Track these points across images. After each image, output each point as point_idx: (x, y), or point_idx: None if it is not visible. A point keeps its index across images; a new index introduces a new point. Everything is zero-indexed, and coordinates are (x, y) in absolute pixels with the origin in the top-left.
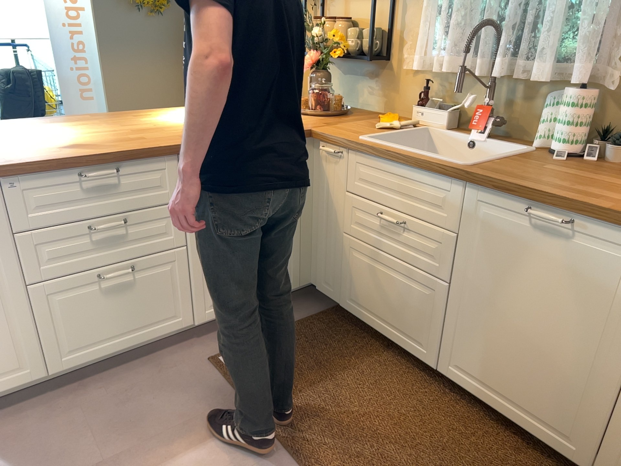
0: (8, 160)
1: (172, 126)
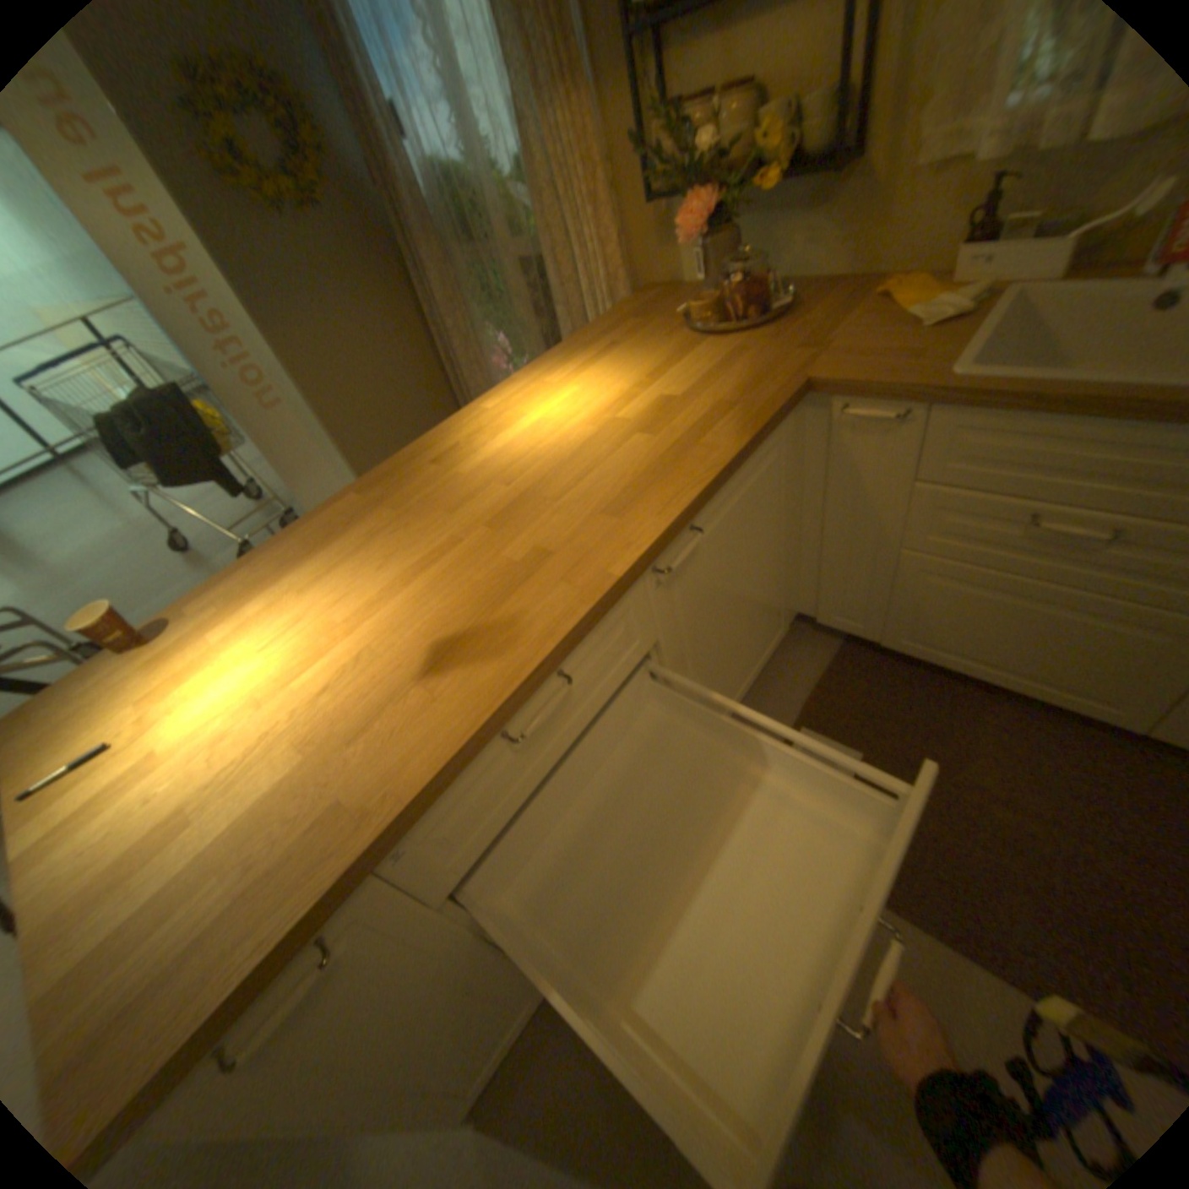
0: (350, 807)
1: (539, 470)
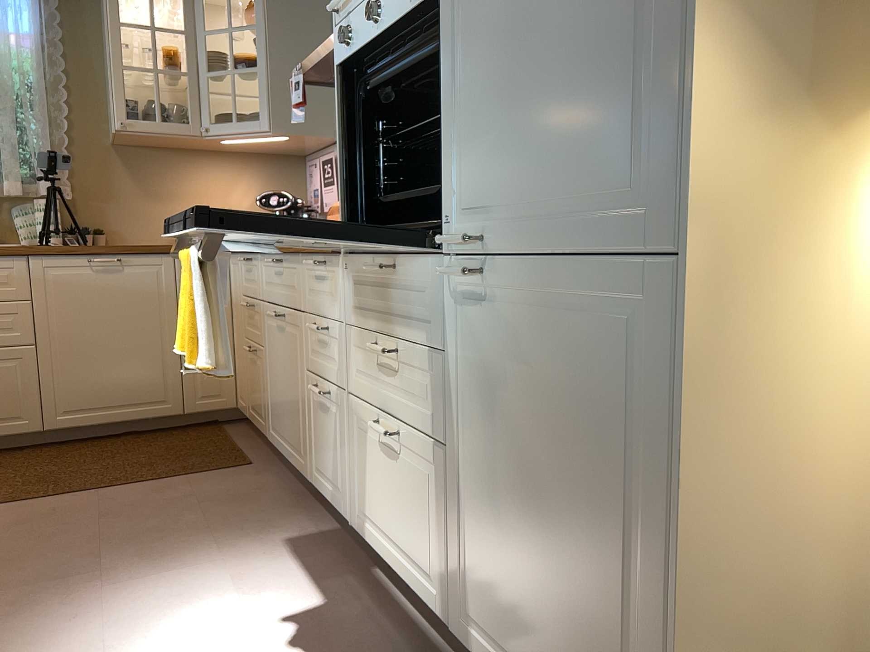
0: None
1: None
